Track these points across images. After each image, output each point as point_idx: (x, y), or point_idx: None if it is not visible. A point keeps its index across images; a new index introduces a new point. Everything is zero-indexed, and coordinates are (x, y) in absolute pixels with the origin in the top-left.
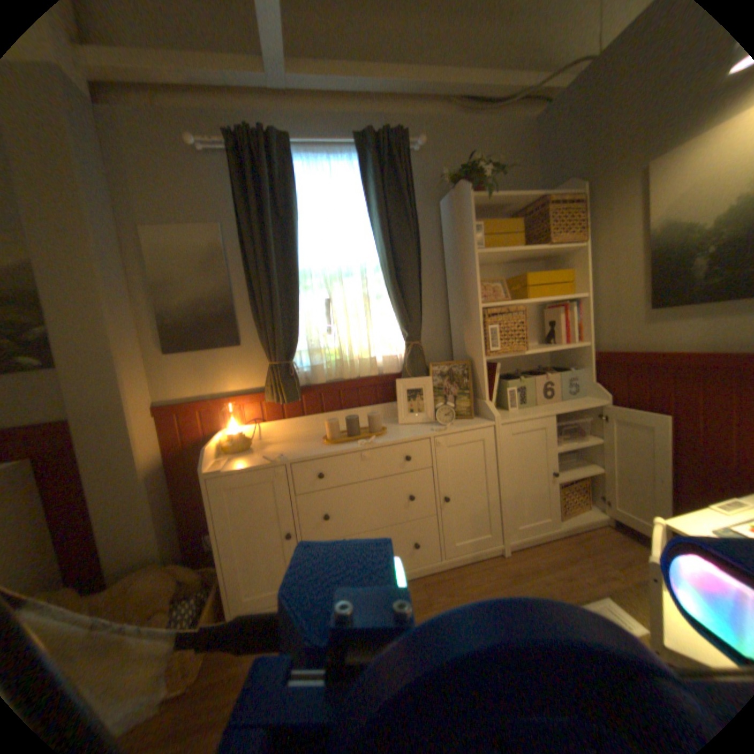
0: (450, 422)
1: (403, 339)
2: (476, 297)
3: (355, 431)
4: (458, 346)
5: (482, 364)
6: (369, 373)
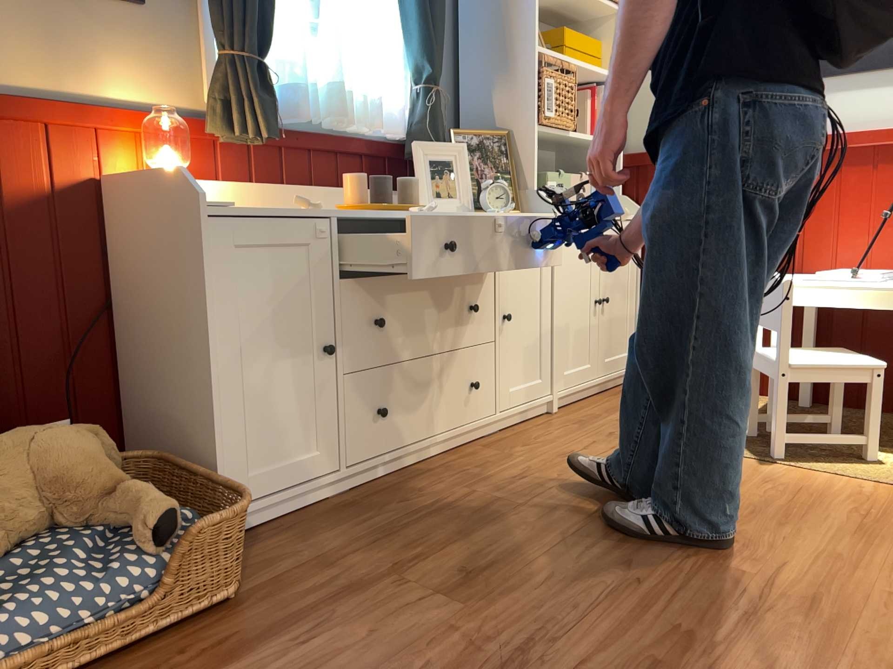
0: (505, 208)
1: (415, 82)
2: (532, 35)
3: (389, 200)
4: (477, 116)
5: (532, 135)
6: (371, 125)
